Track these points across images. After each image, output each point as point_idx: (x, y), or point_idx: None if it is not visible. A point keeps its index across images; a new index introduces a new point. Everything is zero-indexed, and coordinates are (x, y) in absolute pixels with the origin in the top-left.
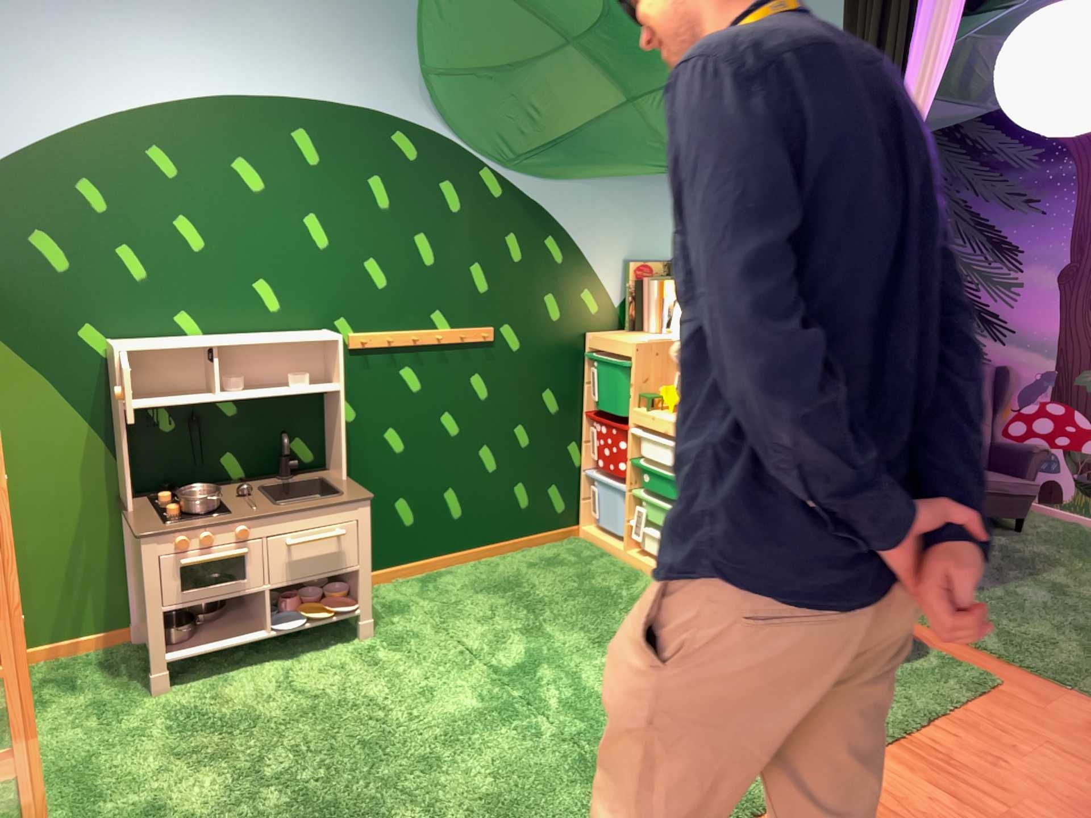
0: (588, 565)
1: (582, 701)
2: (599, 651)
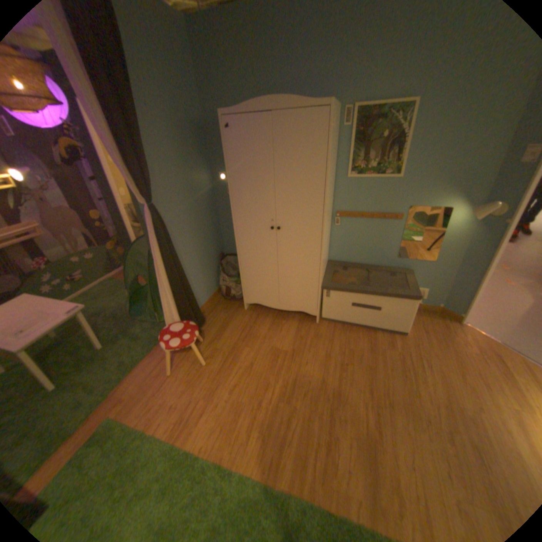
0: None
1: None
2: None
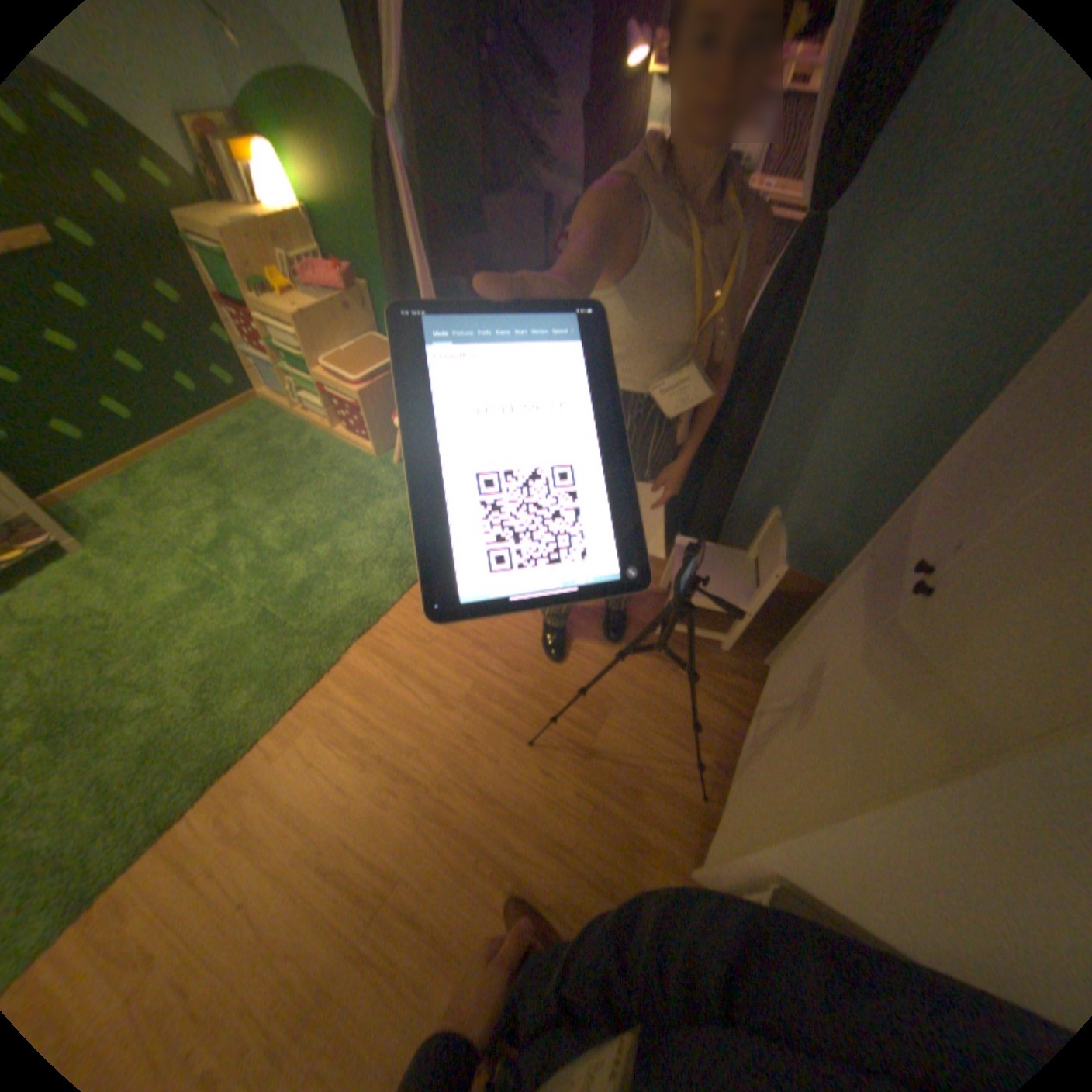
0: (265, 428)
1: (262, 562)
2: (274, 512)
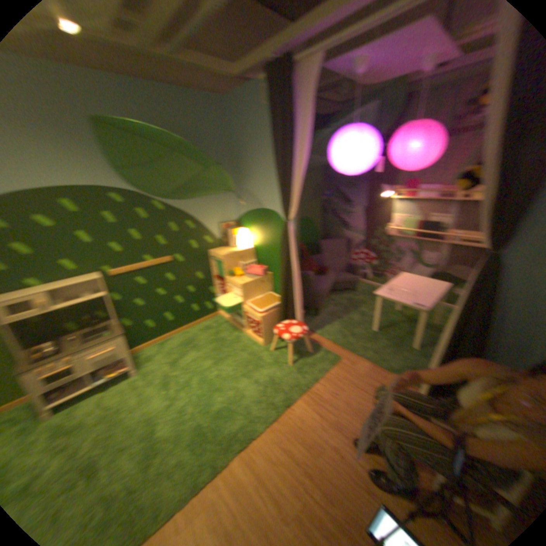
0: (218, 328)
1: (202, 395)
2: (213, 368)
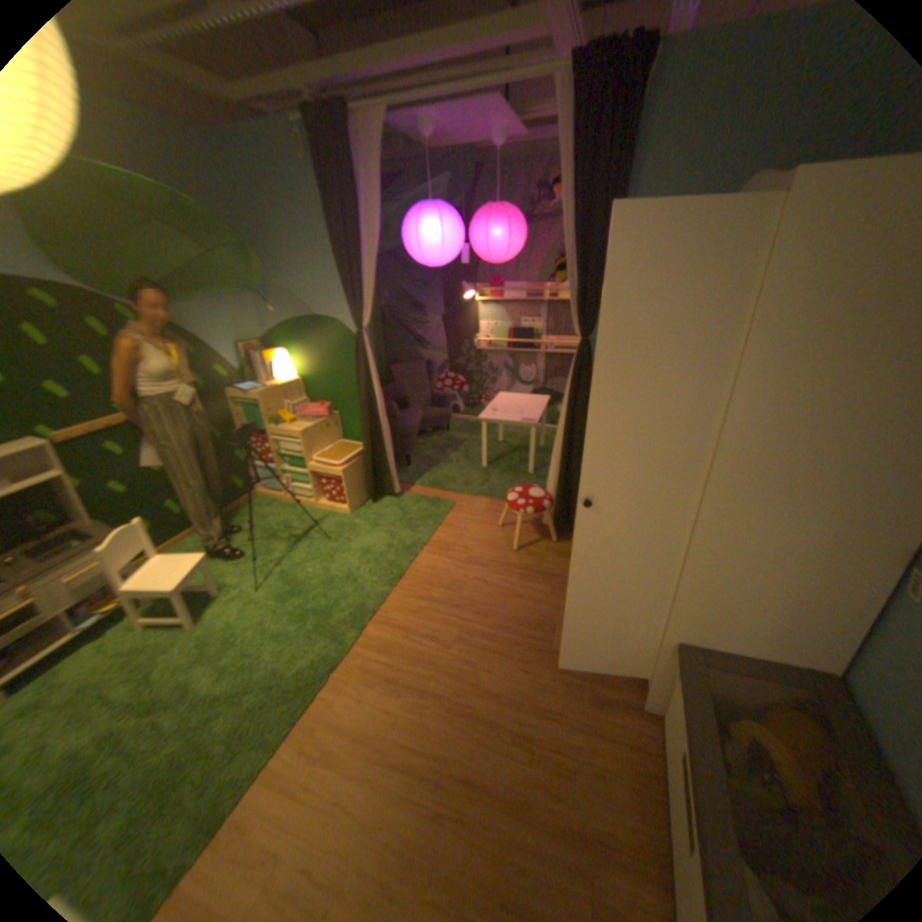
0: (268, 511)
1: (289, 586)
2: (289, 556)
